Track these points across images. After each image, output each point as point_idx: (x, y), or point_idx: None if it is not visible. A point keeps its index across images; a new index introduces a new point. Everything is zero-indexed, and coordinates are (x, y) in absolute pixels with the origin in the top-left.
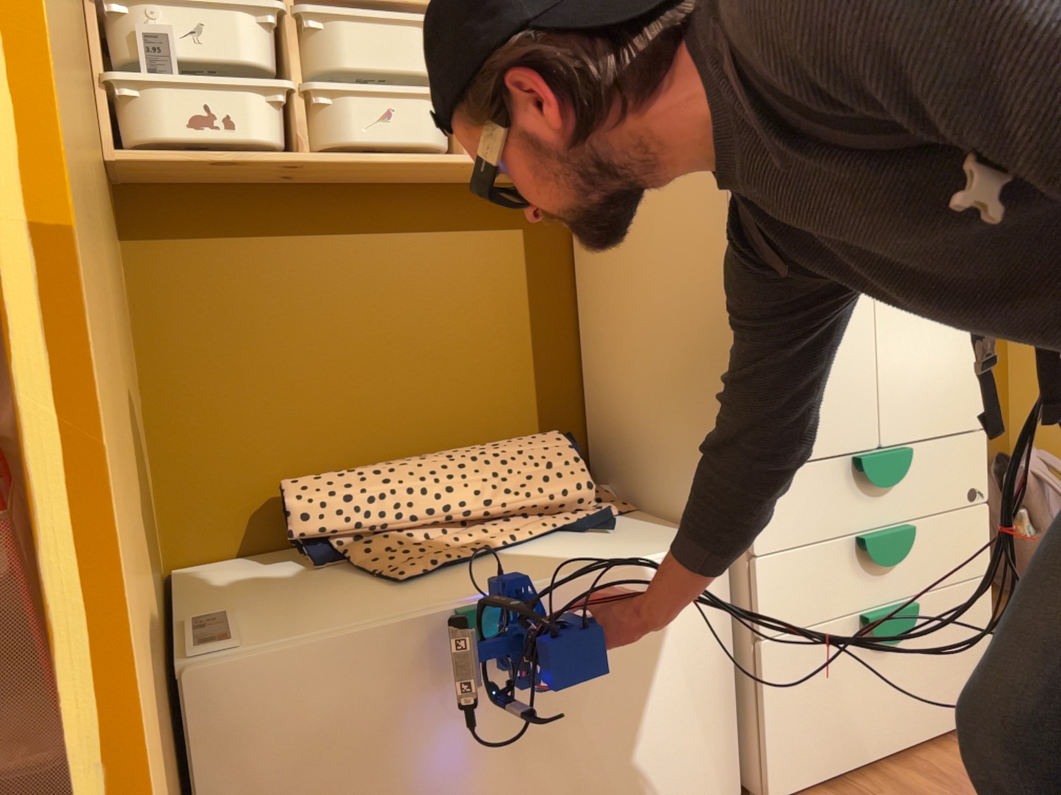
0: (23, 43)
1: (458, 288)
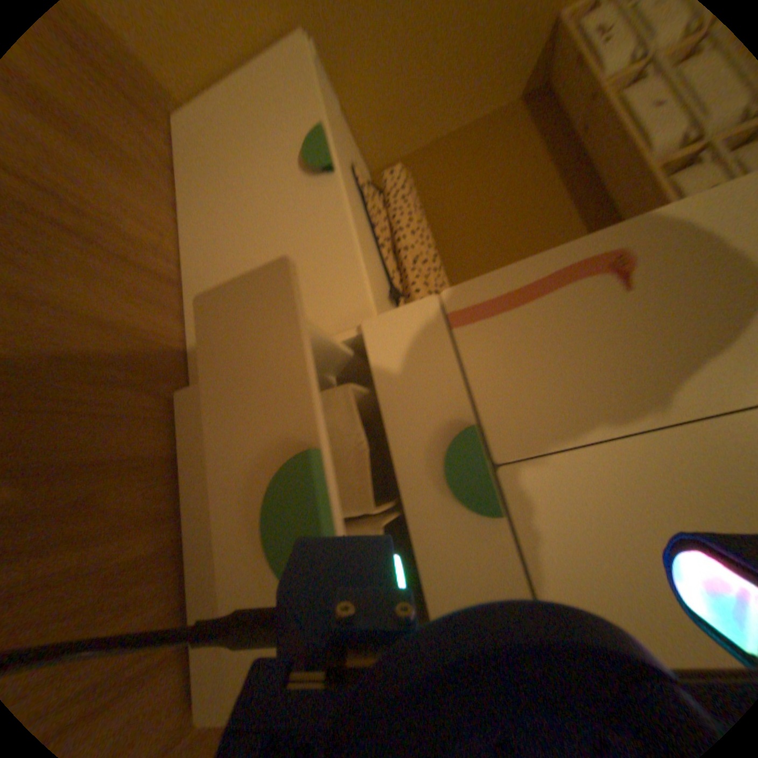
0: None
1: None
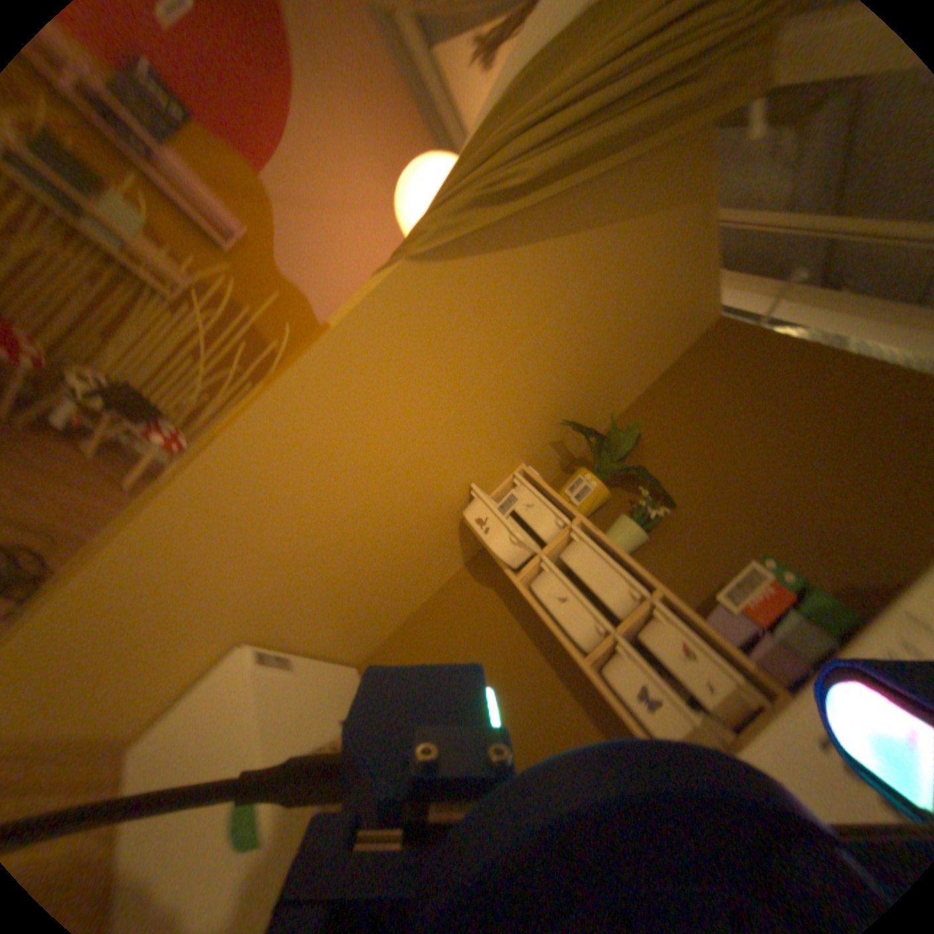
0: (264, 403)
1: (551, 740)
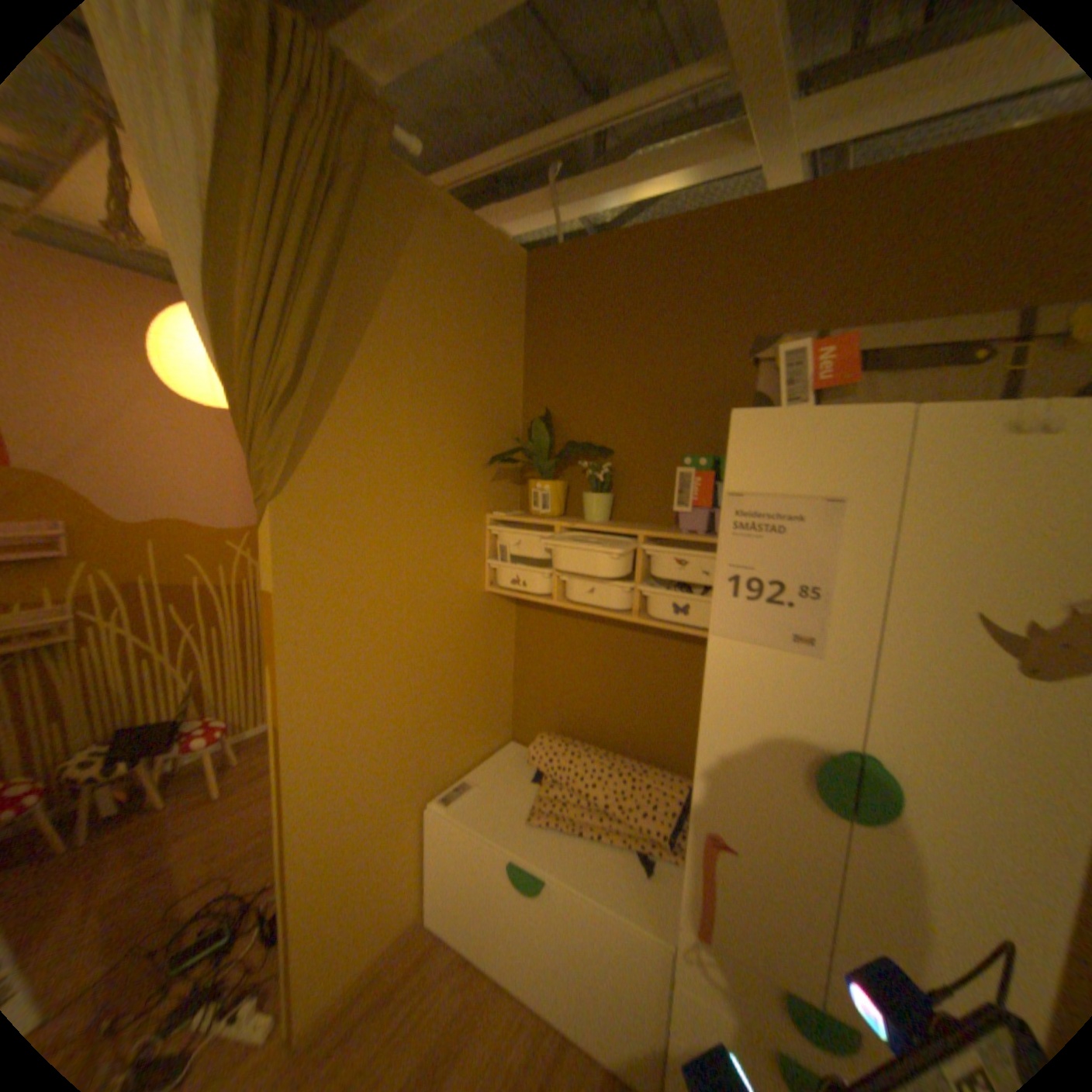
0: (282, 678)
1: (659, 670)
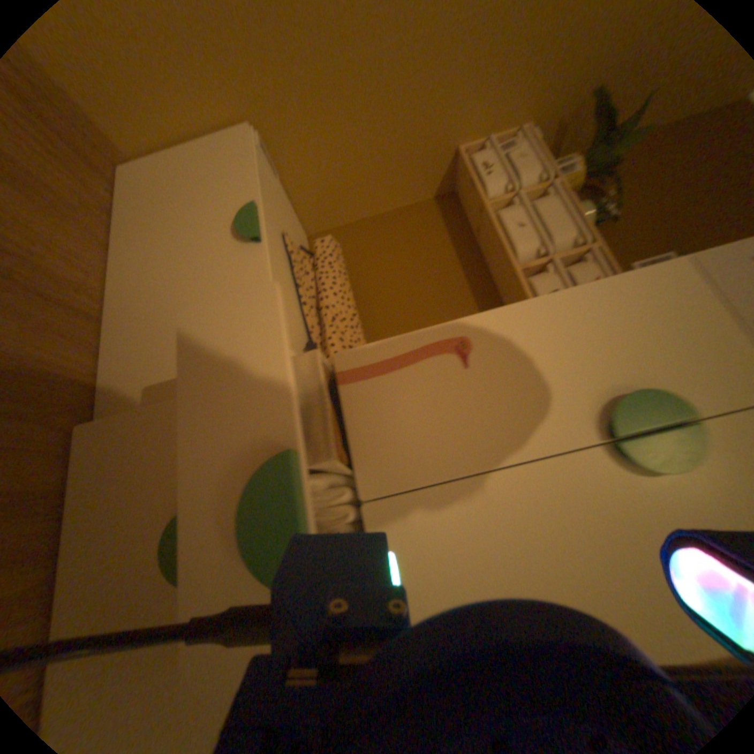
0: None
1: None
